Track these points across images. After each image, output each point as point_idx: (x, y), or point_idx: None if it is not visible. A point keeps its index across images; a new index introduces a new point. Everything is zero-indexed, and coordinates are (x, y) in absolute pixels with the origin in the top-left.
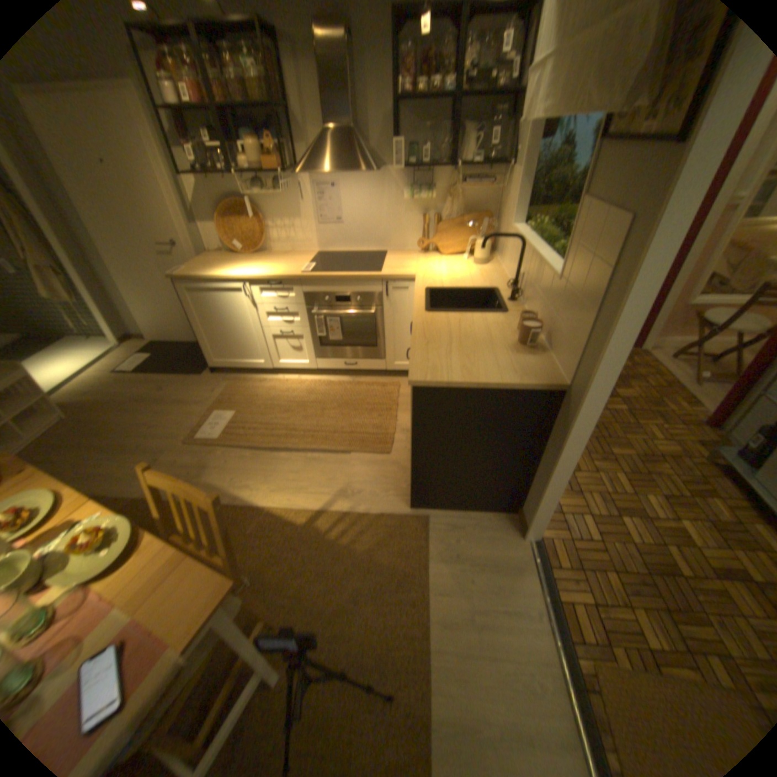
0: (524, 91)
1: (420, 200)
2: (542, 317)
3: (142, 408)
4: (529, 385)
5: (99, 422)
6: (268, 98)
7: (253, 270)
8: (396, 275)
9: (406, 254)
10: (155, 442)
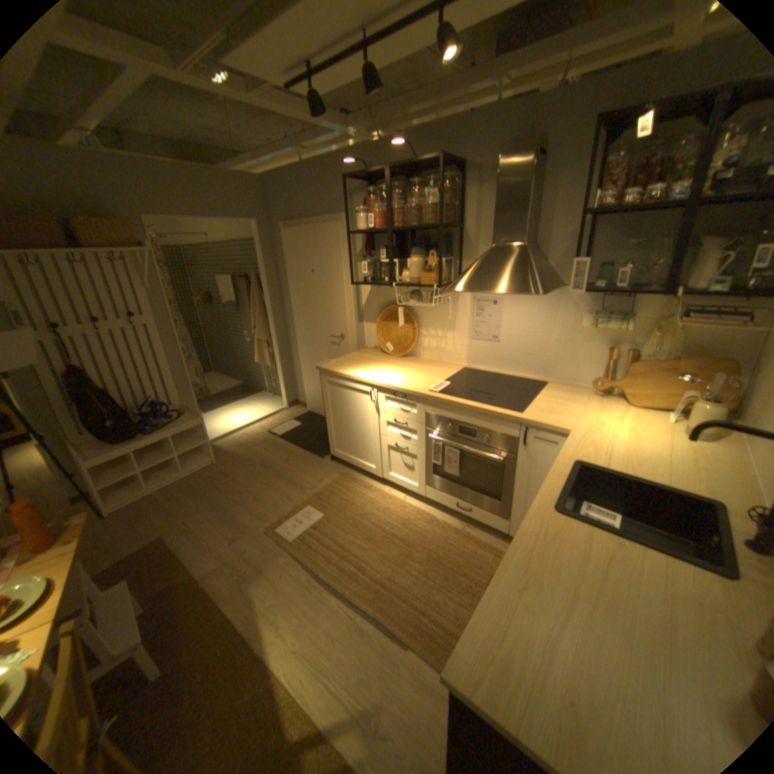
0: None
1: (609, 330)
2: None
3: (262, 478)
4: None
5: (228, 479)
6: (442, 222)
7: (385, 378)
8: (542, 424)
9: (573, 392)
10: (245, 521)
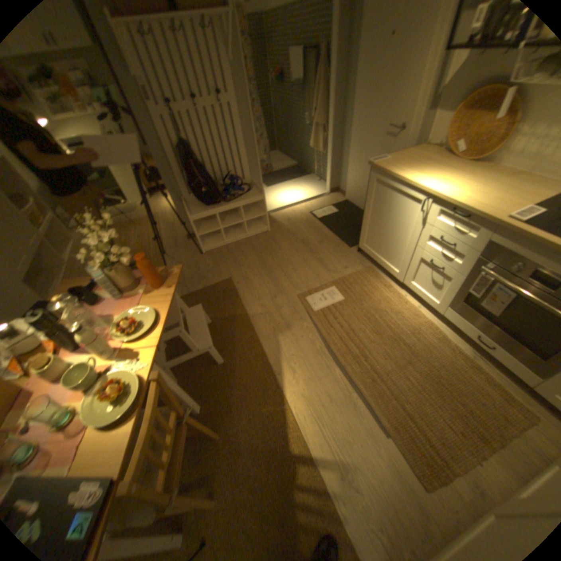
0: None
1: None
2: None
3: (300, 253)
4: None
5: (276, 247)
6: None
7: (449, 187)
8: None
9: None
10: (284, 284)
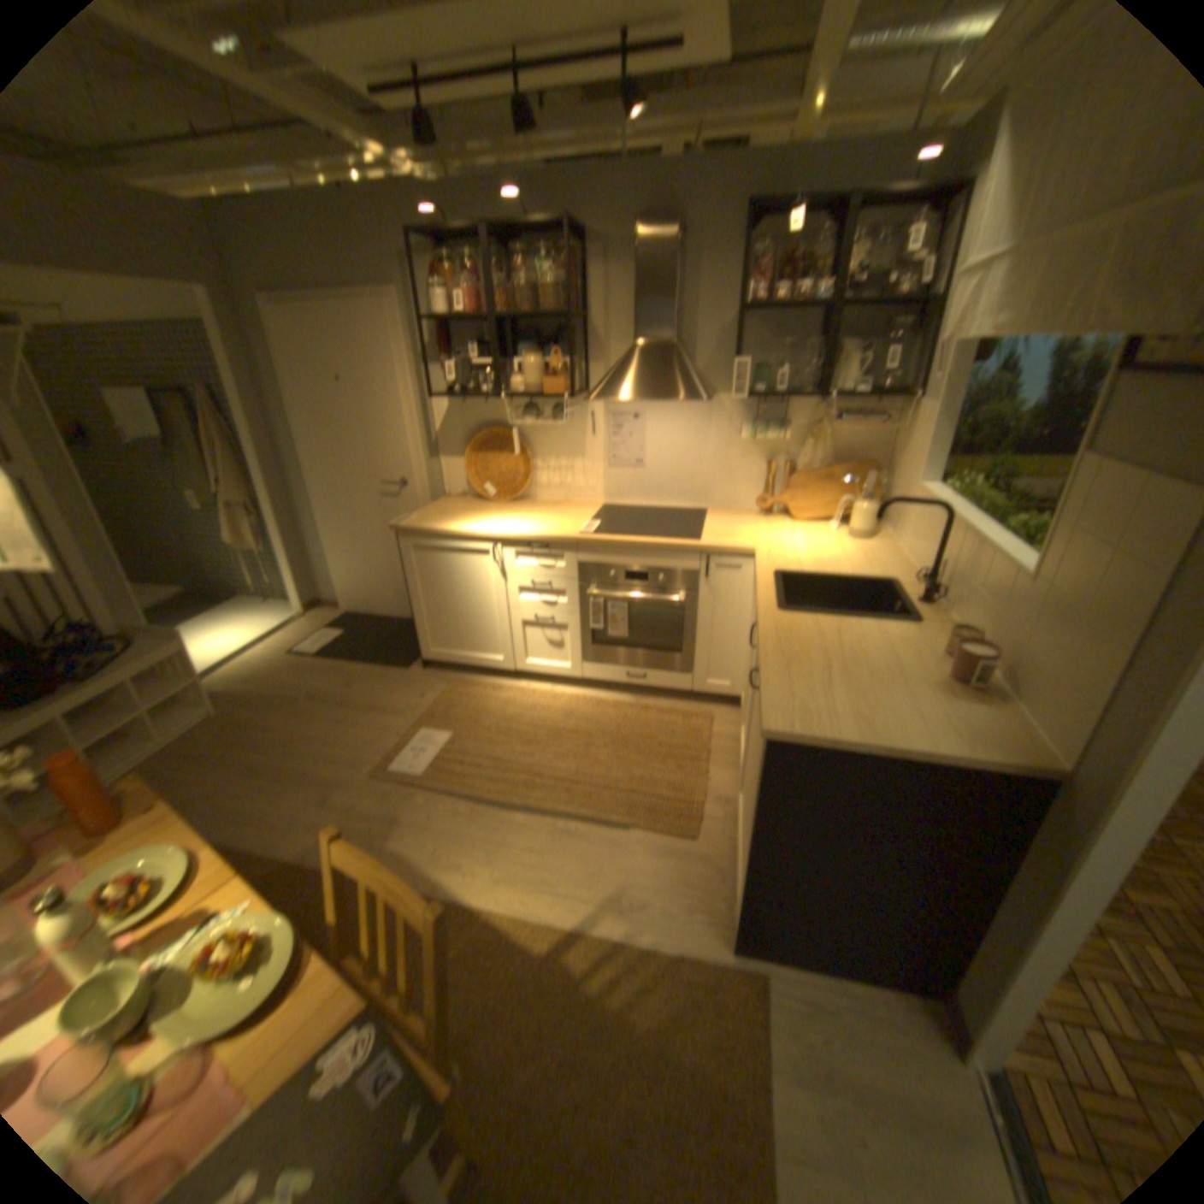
0: (940, 301)
1: (764, 441)
2: (994, 640)
3: (320, 713)
4: (988, 765)
5: (258, 728)
6: (564, 308)
7: (510, 526)
8: (723, 547)
9: (736, 515)
10: (329, 771)
